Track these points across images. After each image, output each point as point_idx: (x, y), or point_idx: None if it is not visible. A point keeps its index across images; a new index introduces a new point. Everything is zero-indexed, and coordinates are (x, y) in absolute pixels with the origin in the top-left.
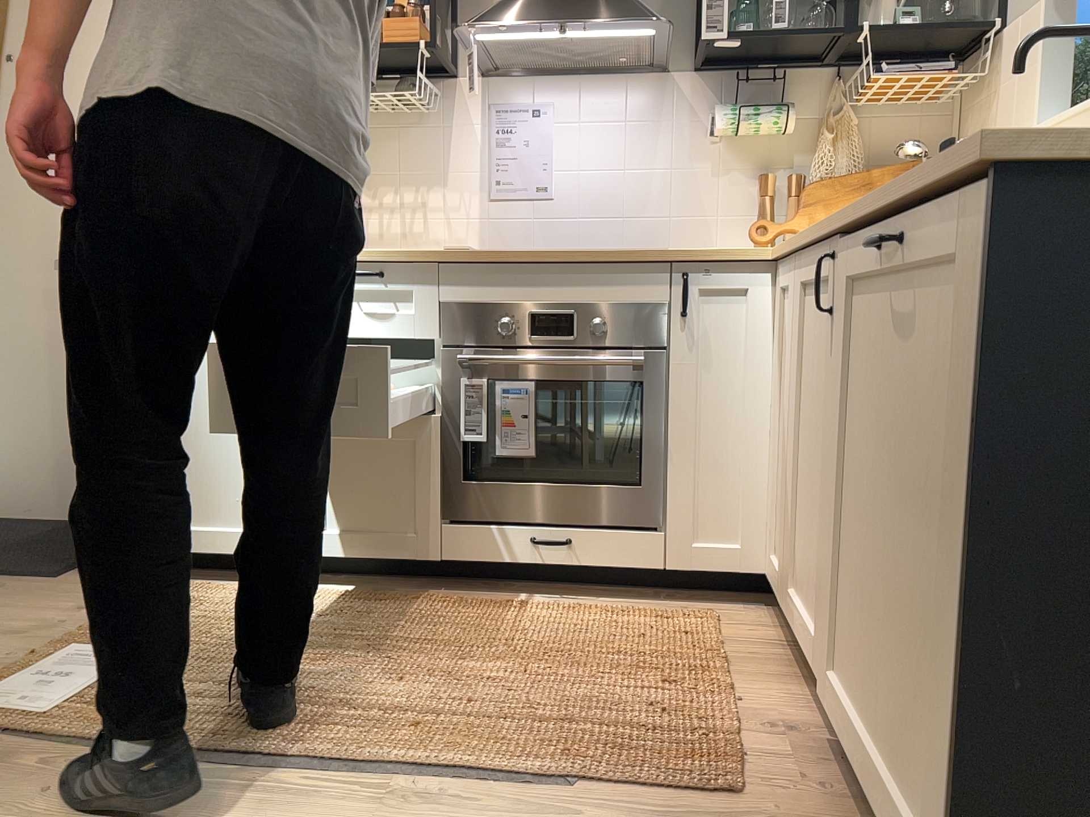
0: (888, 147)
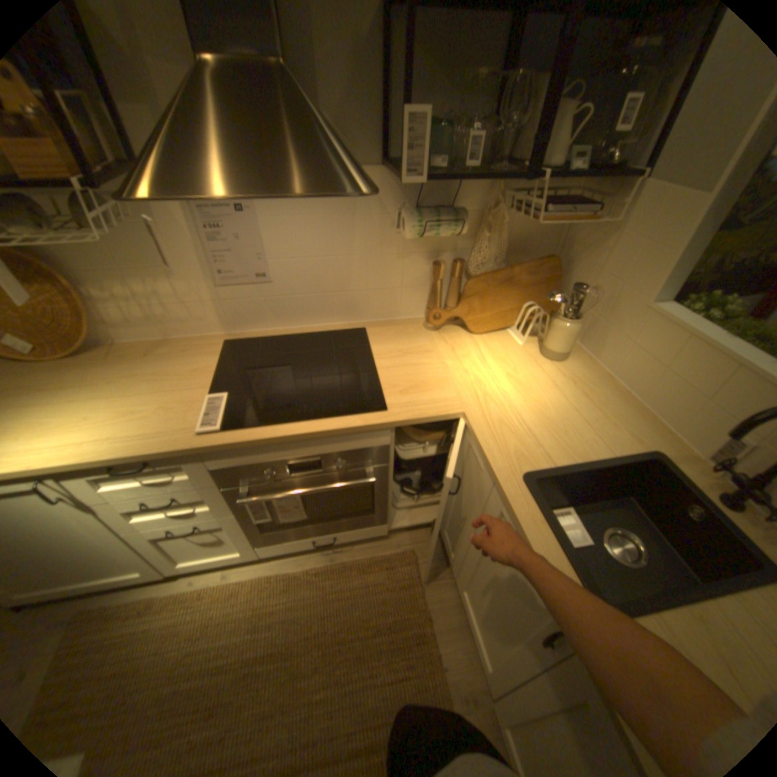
0: (525, 231)
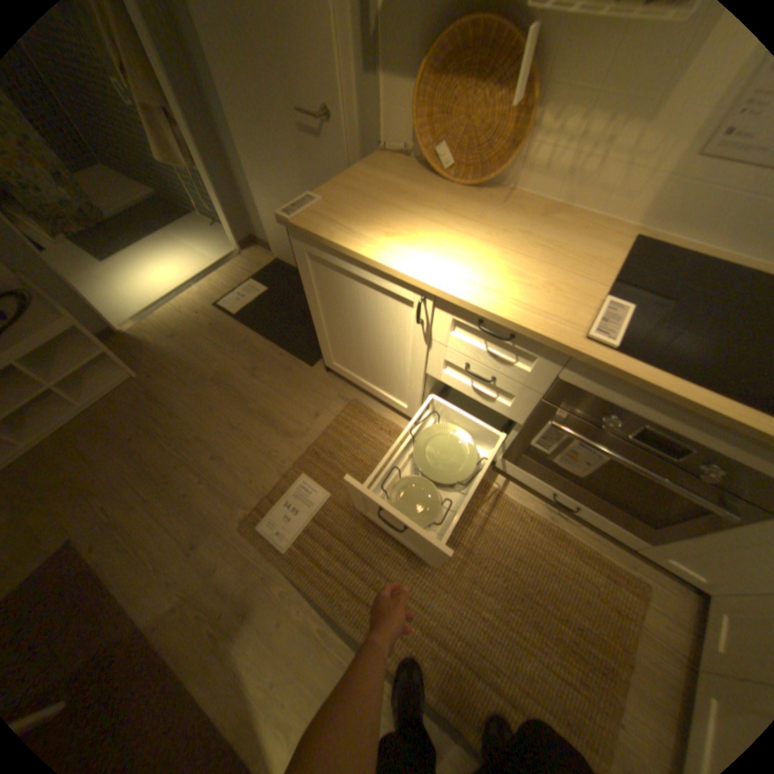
0: None
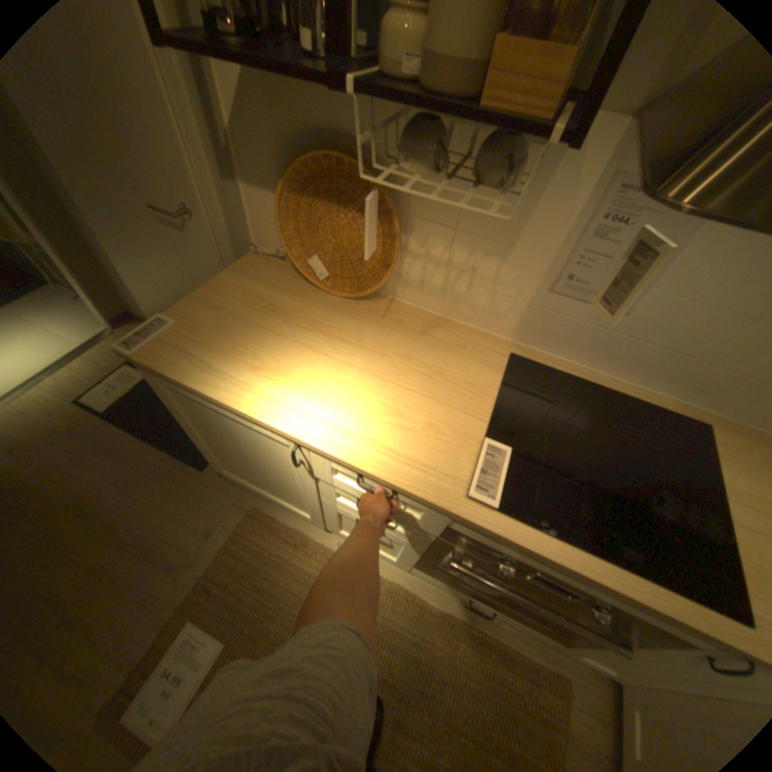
0: None
